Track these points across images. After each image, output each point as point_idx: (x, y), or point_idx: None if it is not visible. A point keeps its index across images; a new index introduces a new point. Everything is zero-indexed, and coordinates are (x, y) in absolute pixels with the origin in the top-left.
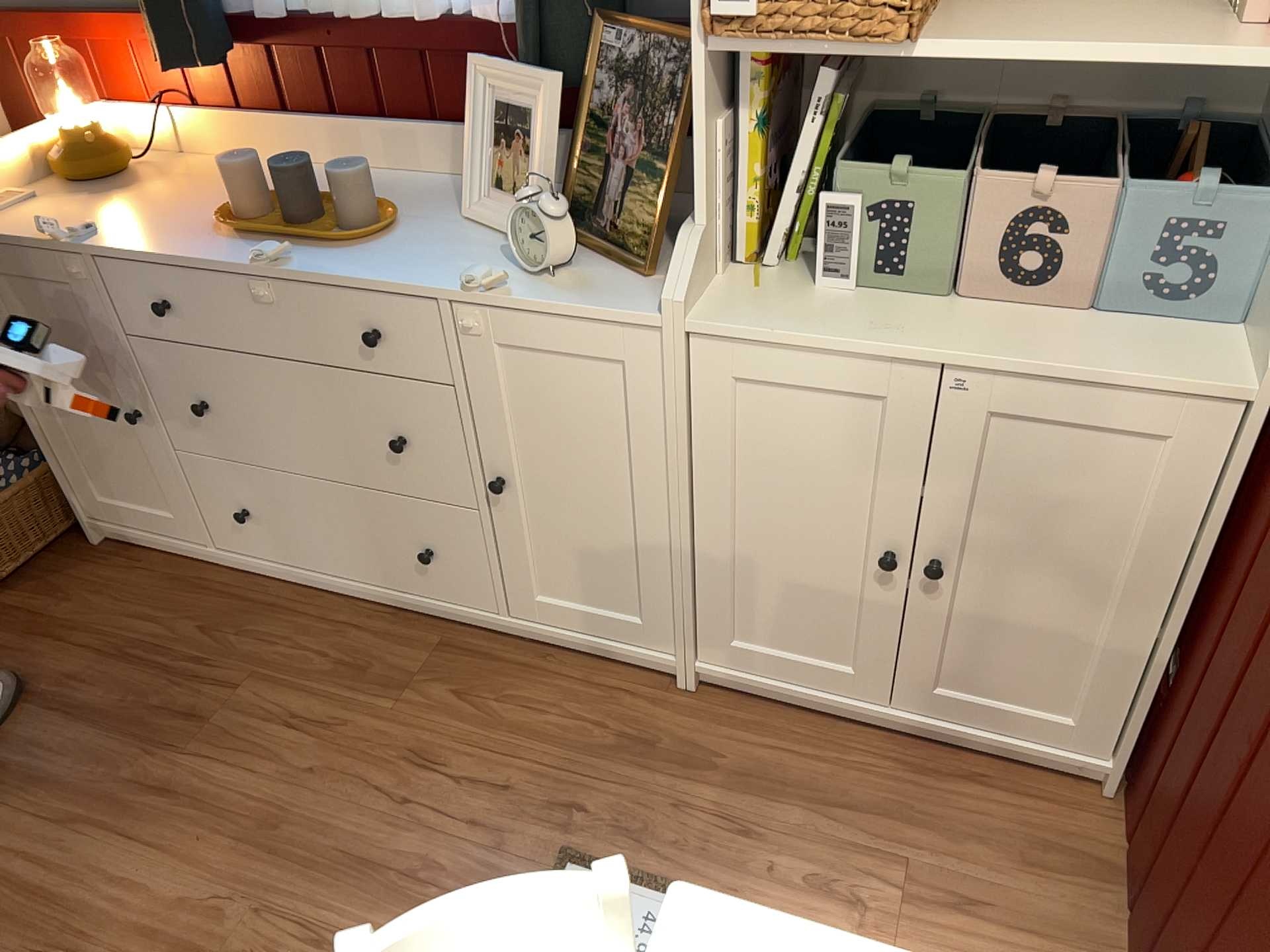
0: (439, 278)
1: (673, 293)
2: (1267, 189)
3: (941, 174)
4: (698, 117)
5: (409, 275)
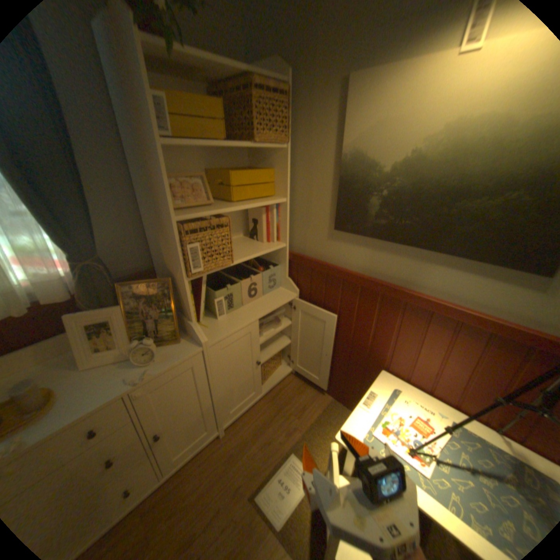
0: (110, 392)
1: (202, 340)
2: (276, 264)
3: (234, 284)
4: (186, 296)
5: (95, 400)
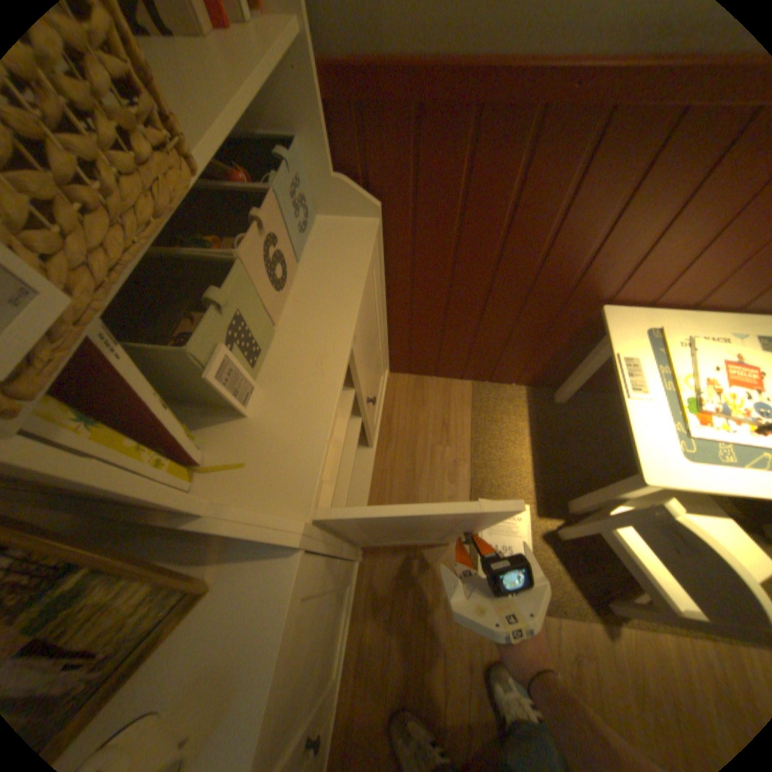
0: None
1: (287, 535)
2: (278, 136)
3: (219, 269)
4: (94, 478)
5: None
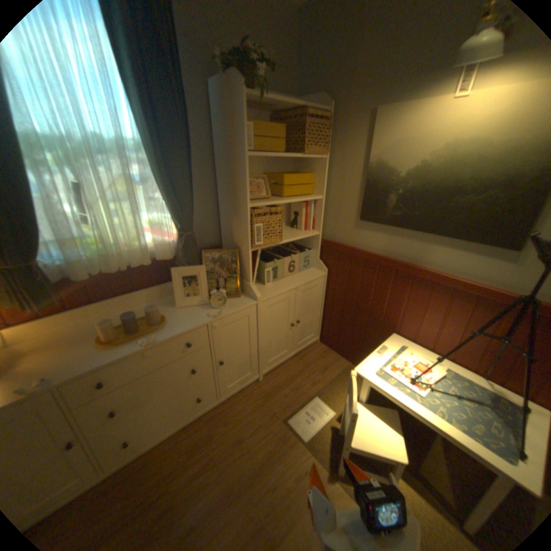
0: (200, 320)
1: (257, 295)
2: (309, 249)
3: (279, 259)
4: (249, 262)
5: (191, 323)
